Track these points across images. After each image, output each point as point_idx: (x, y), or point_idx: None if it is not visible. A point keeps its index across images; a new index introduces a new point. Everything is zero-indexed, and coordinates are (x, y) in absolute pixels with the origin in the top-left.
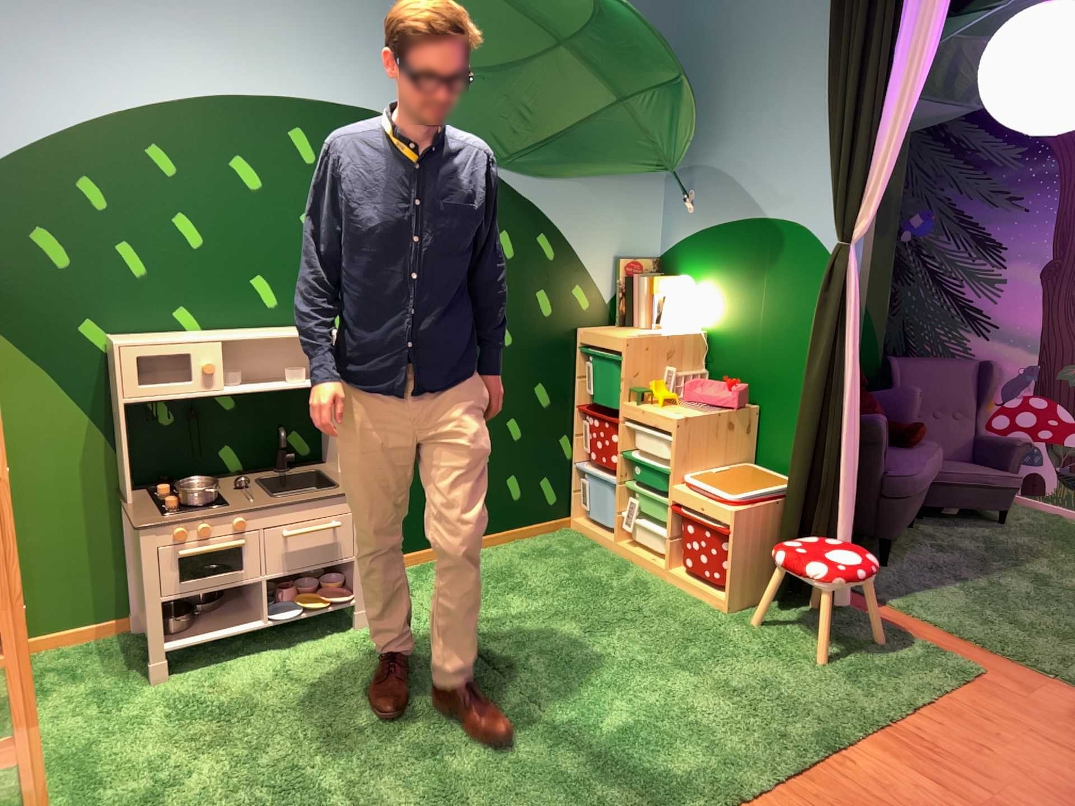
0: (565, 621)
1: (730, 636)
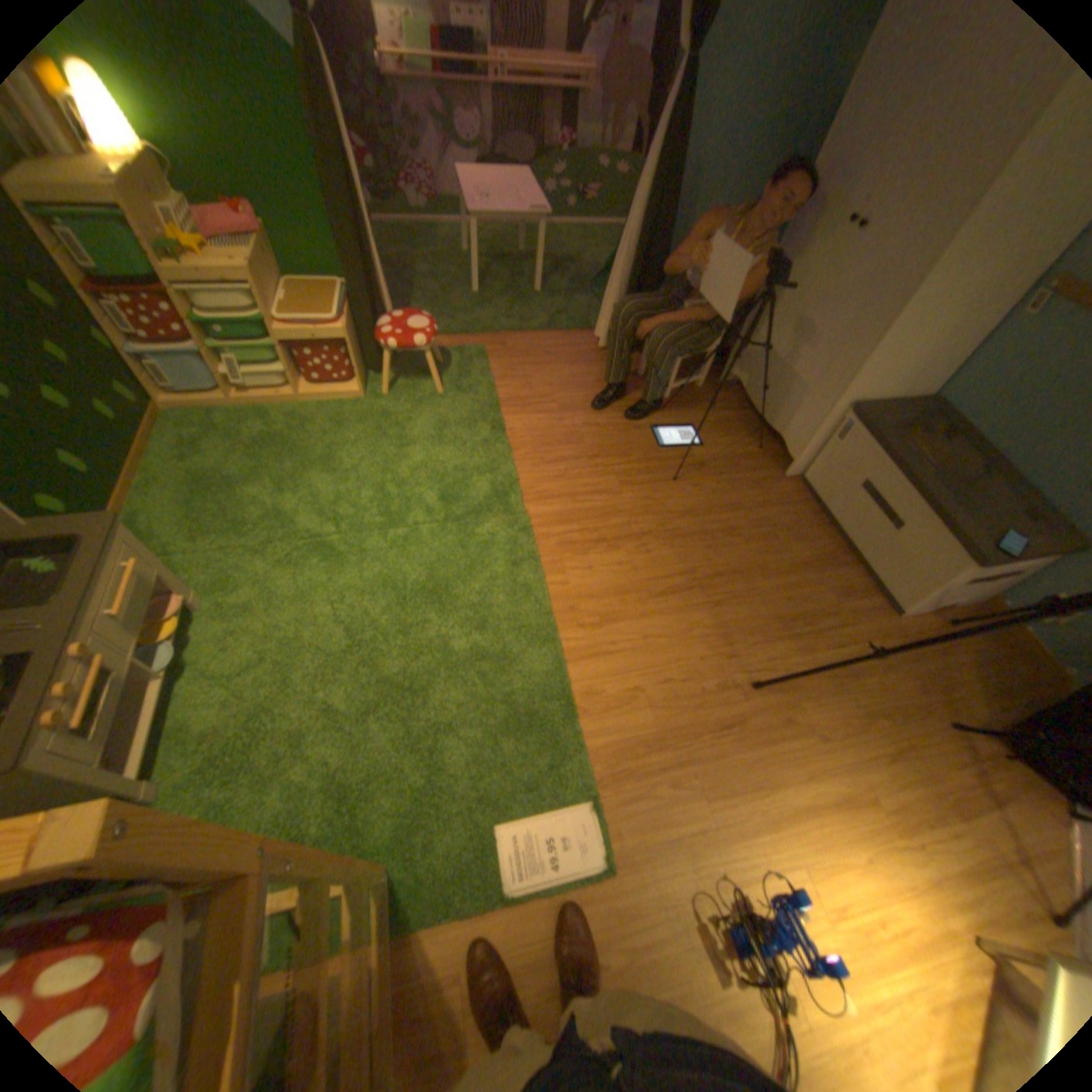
0: (302, 475)
1: (387, 410)
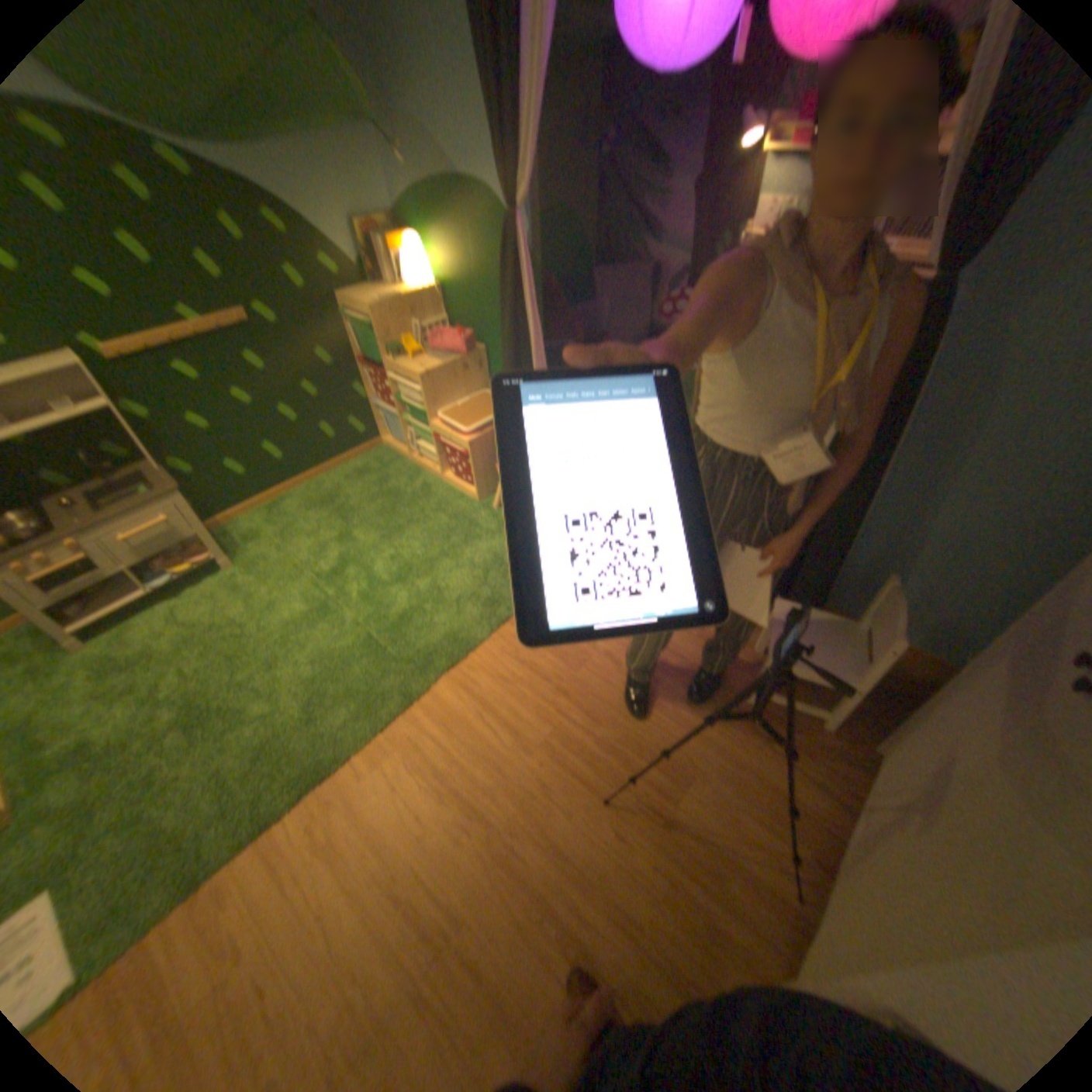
0: (371, 533)
1: (478, 523)
